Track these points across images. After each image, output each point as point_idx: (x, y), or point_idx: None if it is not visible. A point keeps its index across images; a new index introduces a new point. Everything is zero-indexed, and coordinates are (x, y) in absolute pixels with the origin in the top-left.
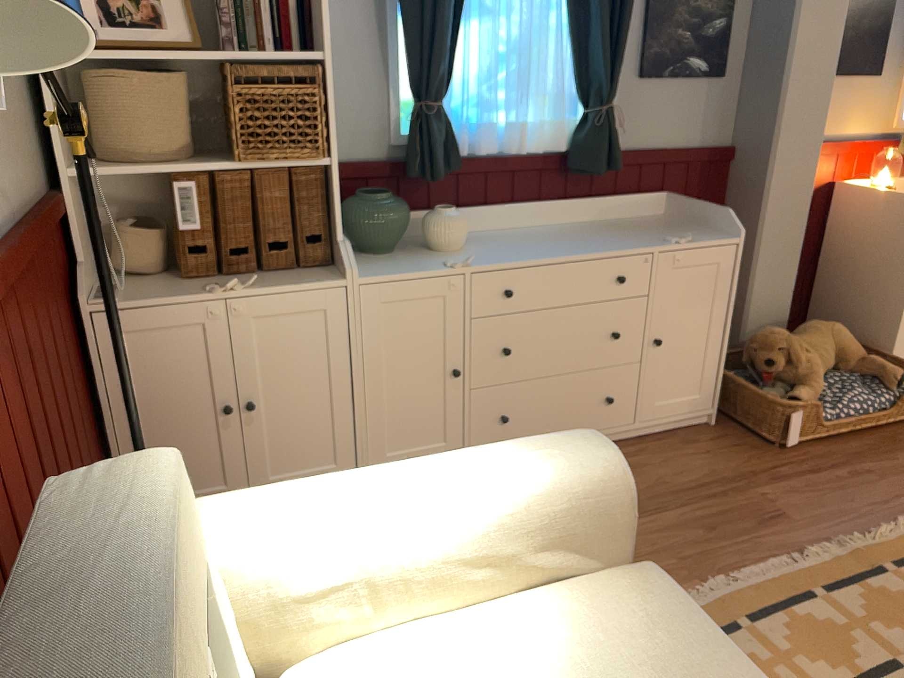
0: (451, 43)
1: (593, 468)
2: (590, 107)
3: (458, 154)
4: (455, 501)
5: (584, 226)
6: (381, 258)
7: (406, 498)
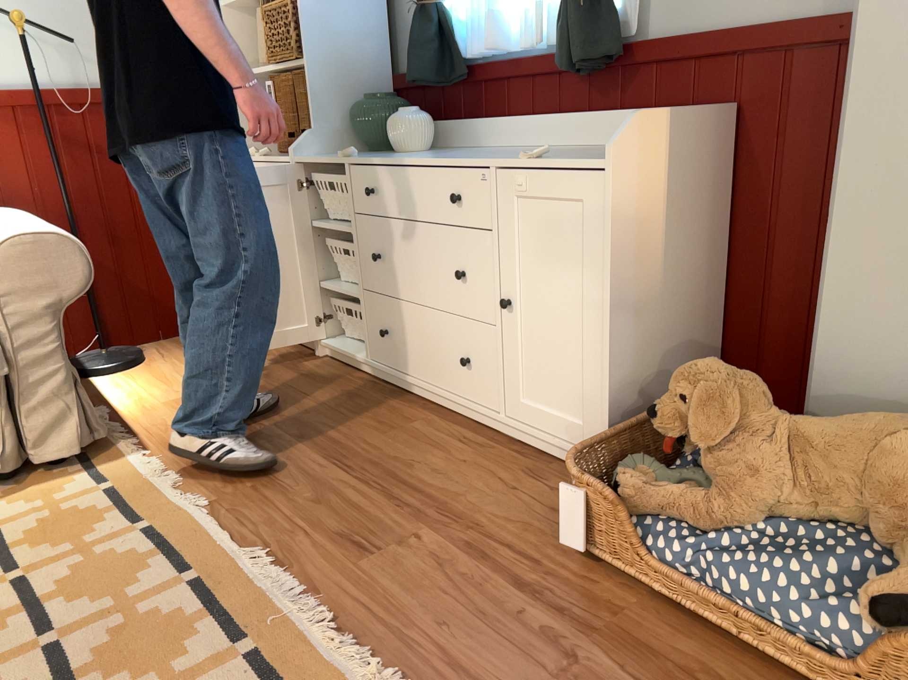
0: None
1: (1, 239)
2: None
3: (461, 57)
4: None
5: (578, 148)
6: (360, 154)
7: None
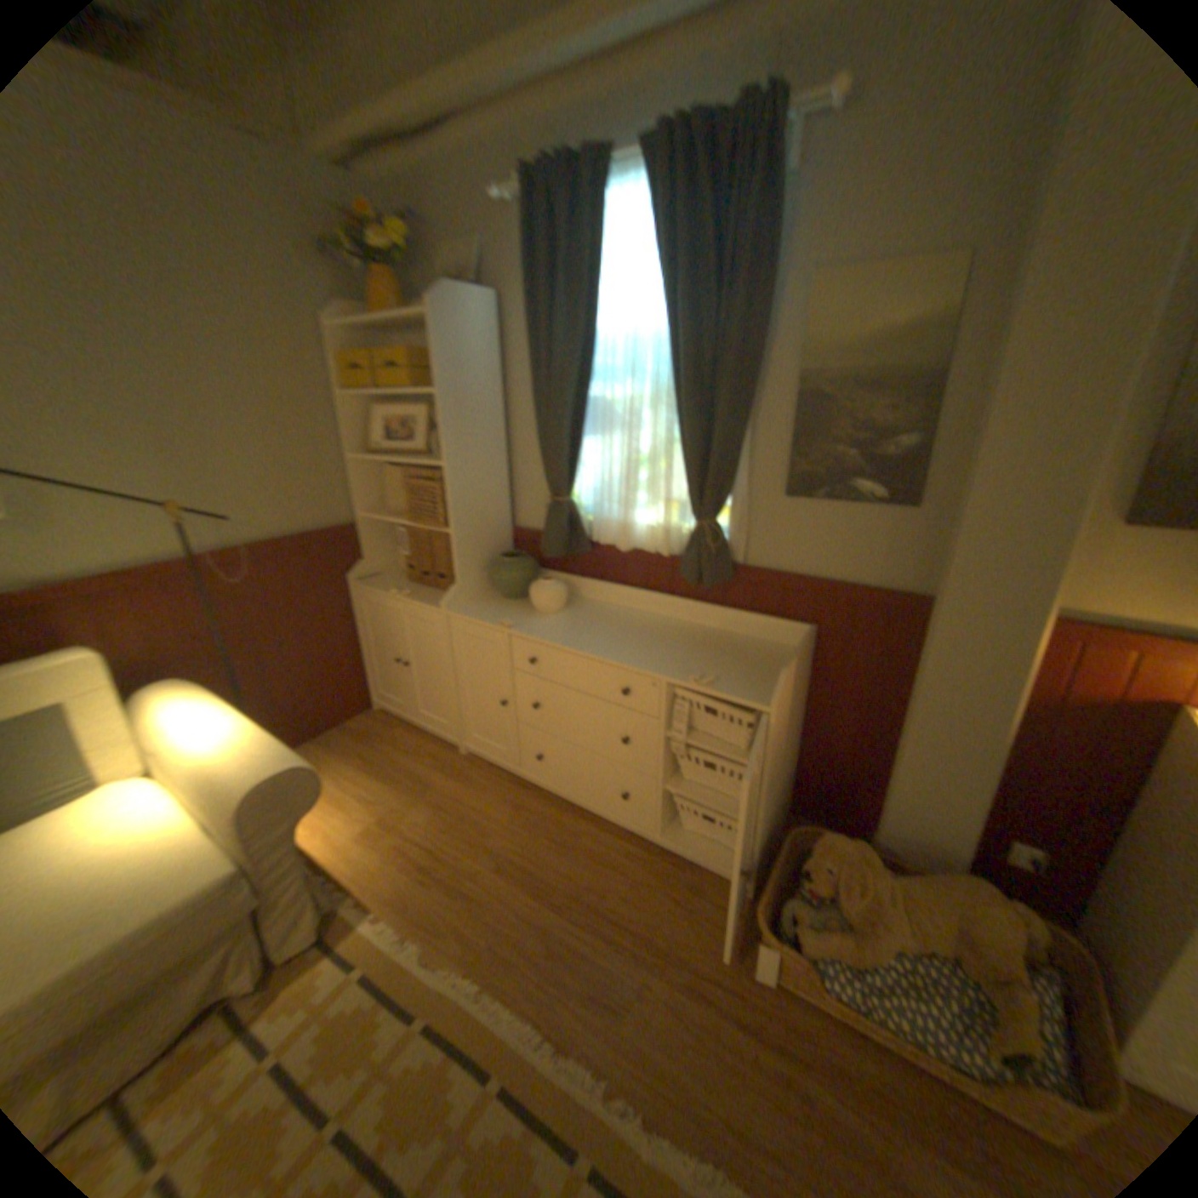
0: (570, 453)
1: (233, 786)
2: (695, 520)
3: (587, 538)
4: (190, 752)
5: (694, 630)
6: (498, 602)
7: (187, 736)
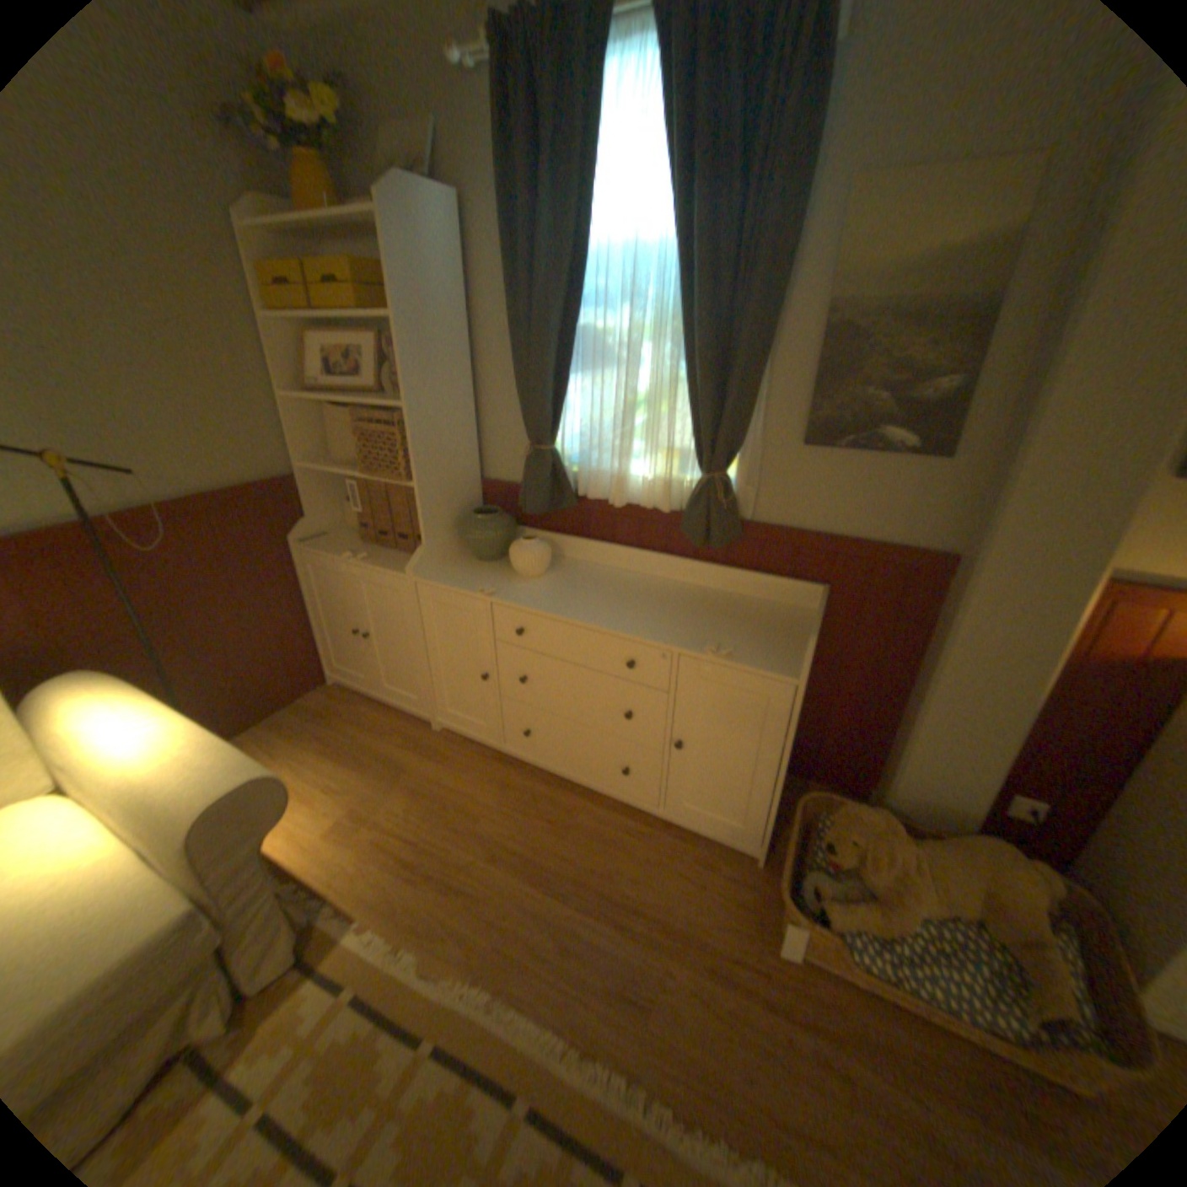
0: (556, 394)
1: (182, 806)
2: (702, 473)
3: (574, 493)
4: (119, 764)
5: (696, 593)
6: (474, 565)
7: (113, 744)
